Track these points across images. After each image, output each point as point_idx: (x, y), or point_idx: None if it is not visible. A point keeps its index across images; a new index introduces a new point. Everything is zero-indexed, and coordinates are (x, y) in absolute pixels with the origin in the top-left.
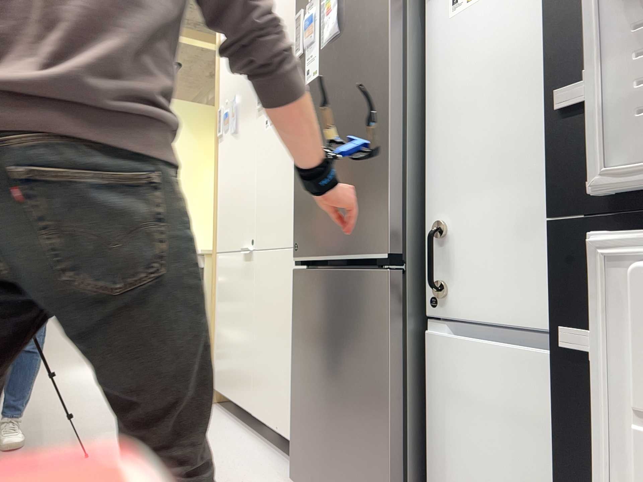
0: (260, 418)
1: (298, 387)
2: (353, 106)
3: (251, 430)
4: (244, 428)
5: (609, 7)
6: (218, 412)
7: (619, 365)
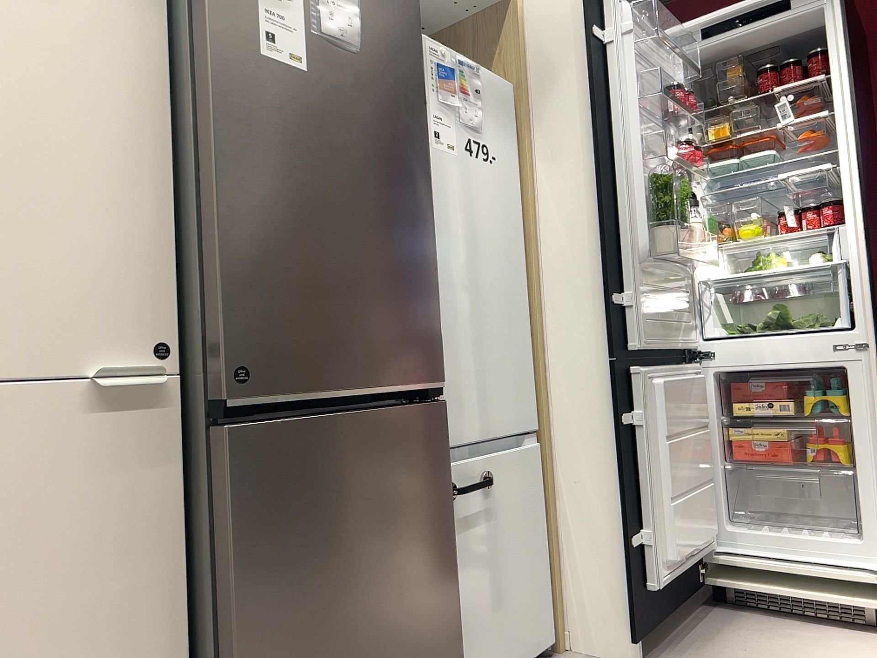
0: None
1: None
2: (385, 176)
3: None
4: None
5: (635, 267)
6: None
7: (647, 418)
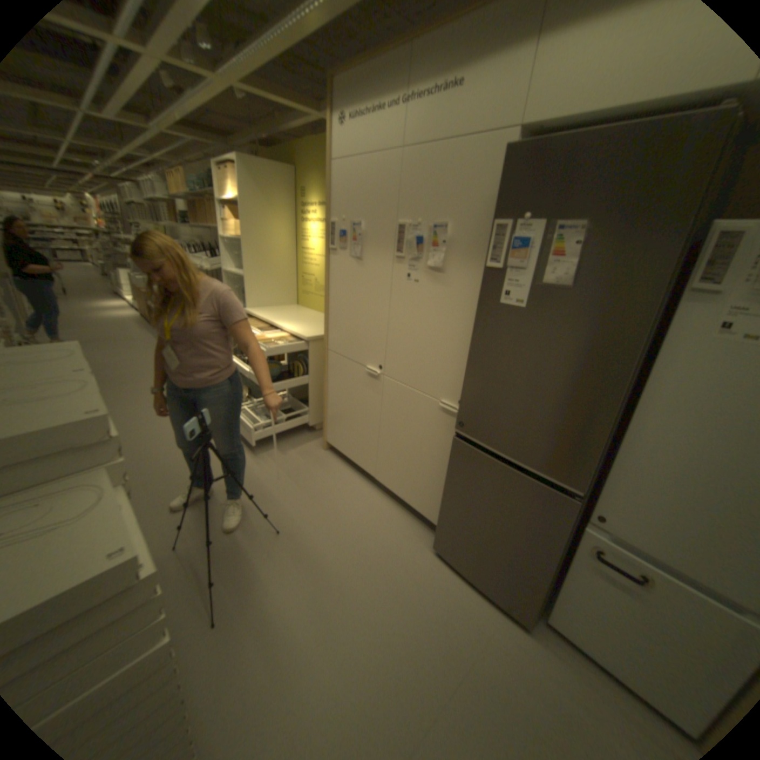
0: (385, 484)
1: (450, 507)
2: (572, 365)
3: (370, 481)
4: (364, 479)
5: None
6: (336, 461)
7: None
